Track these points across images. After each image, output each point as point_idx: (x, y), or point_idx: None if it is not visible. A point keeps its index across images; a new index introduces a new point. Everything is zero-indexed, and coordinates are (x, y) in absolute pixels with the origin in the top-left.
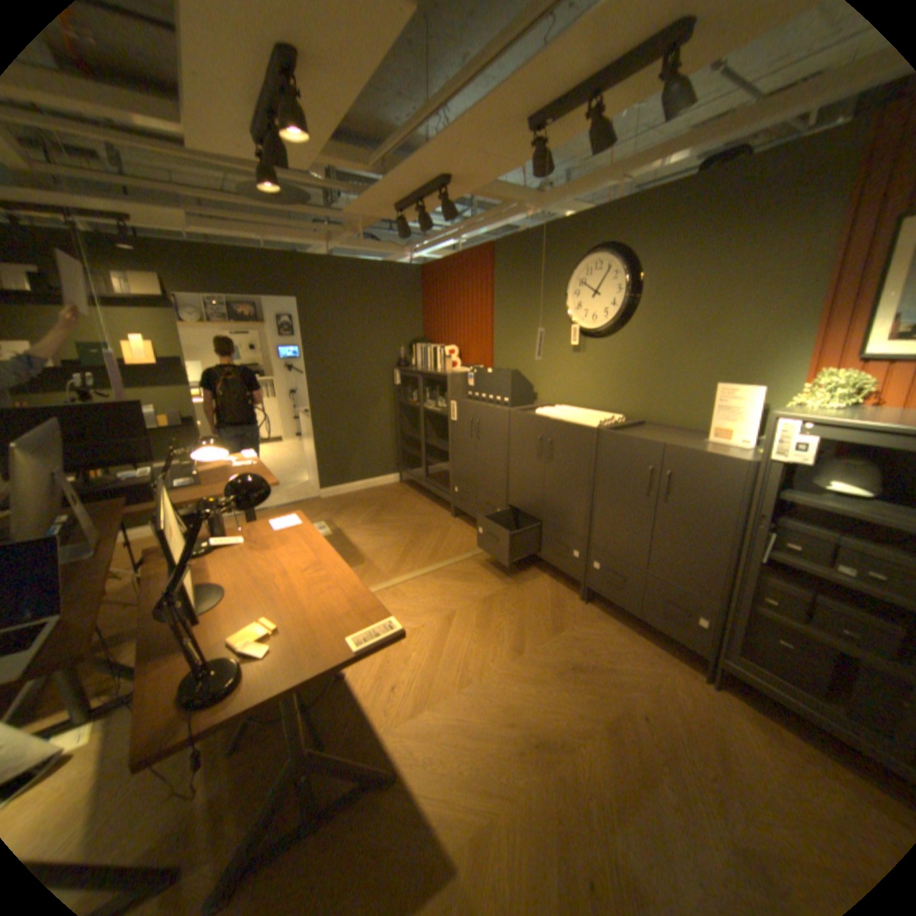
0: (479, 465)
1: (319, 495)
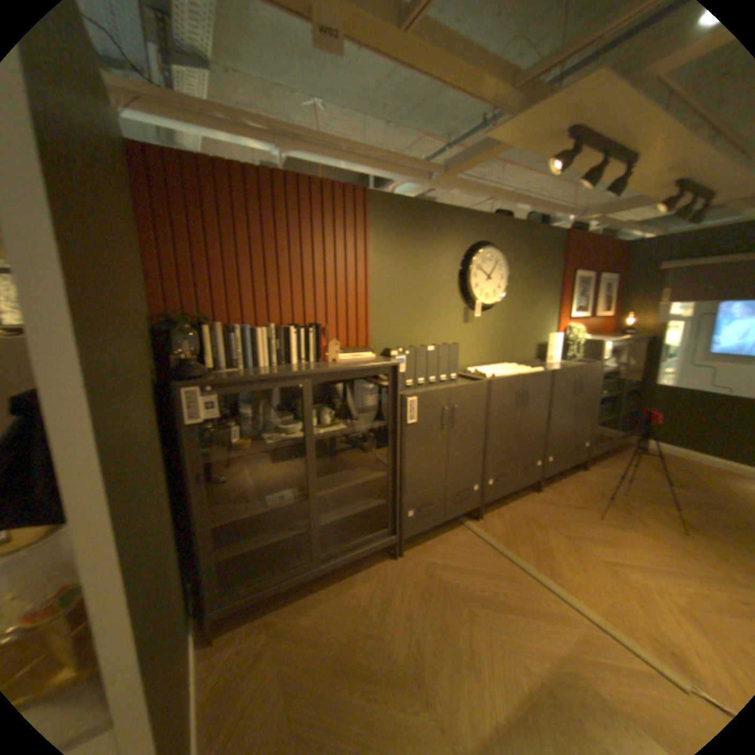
0: (451, 456)
1: None
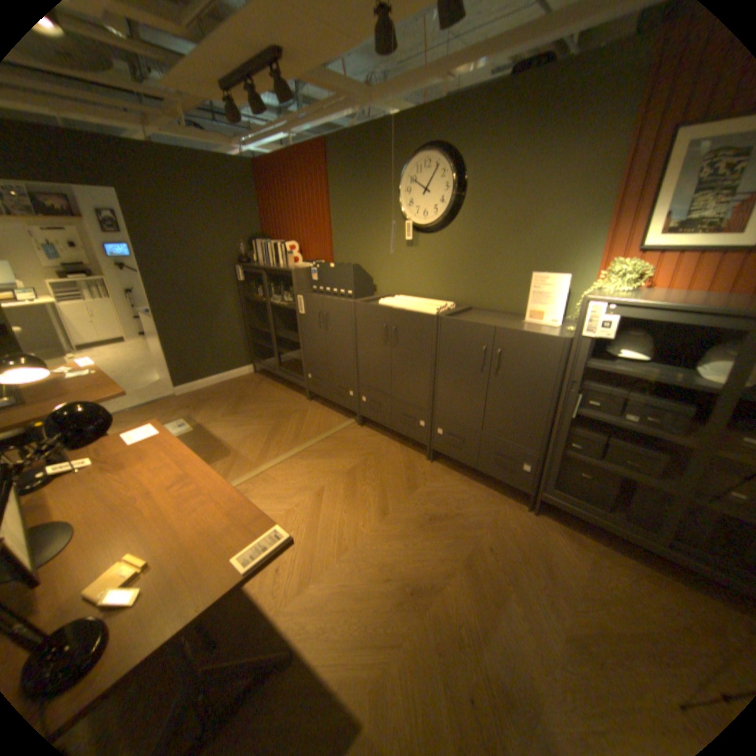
0: (329, 353)
1: (173, 393)
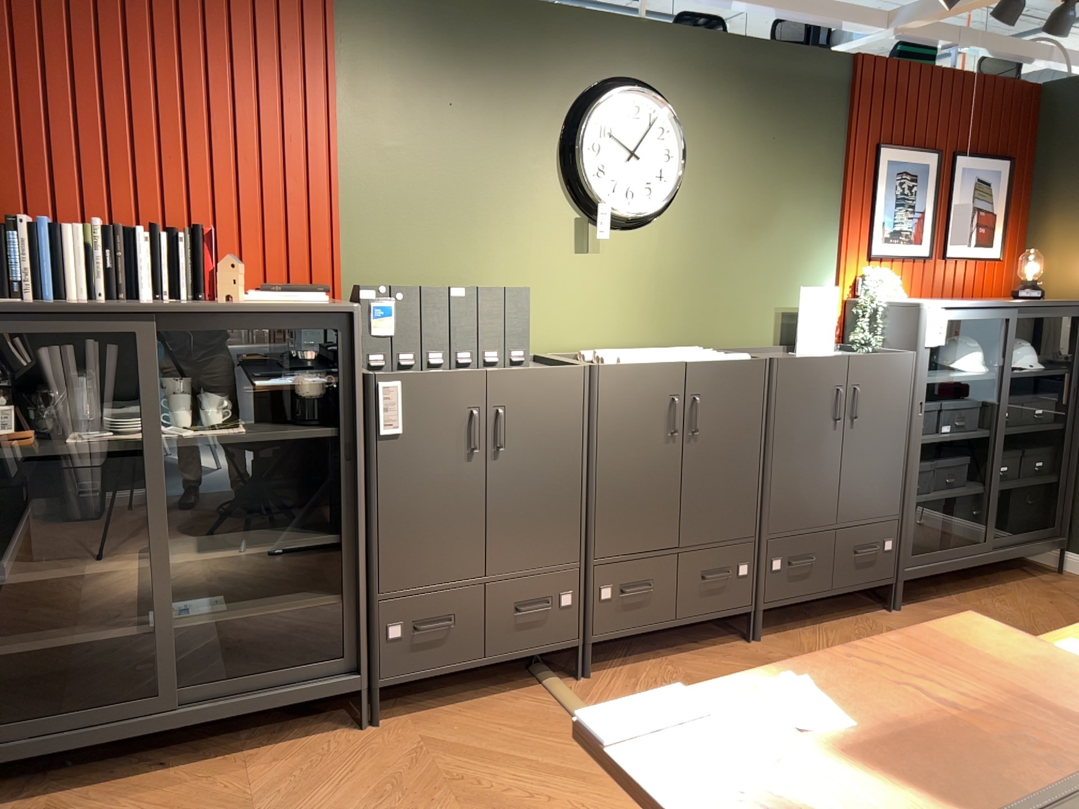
0: (495, 519)
1: None
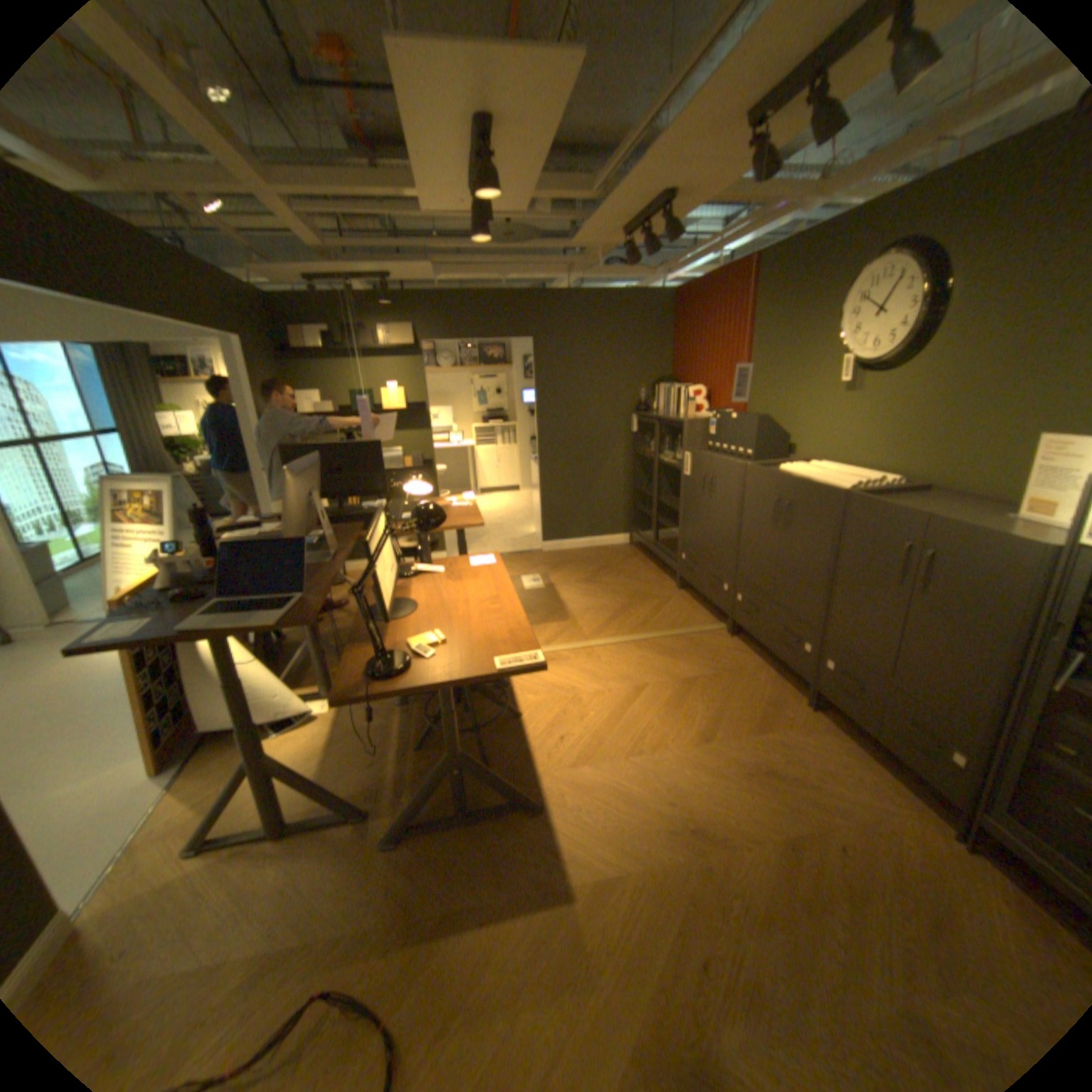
0: (709, 528)
1: (541, 548)
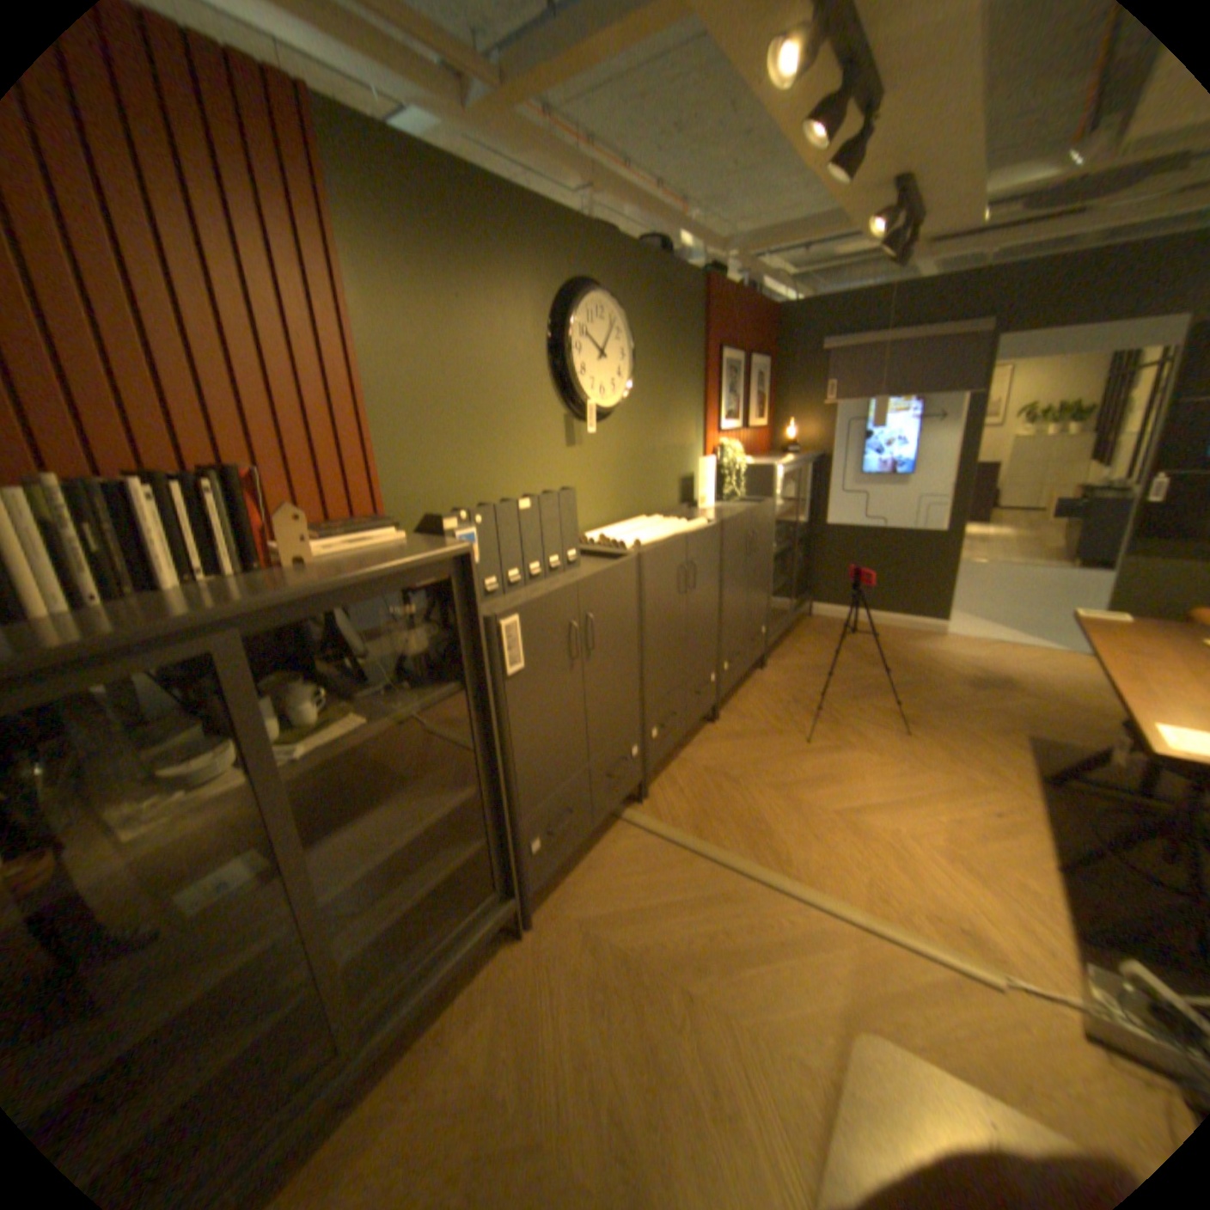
0: (593, 712)
1: None
